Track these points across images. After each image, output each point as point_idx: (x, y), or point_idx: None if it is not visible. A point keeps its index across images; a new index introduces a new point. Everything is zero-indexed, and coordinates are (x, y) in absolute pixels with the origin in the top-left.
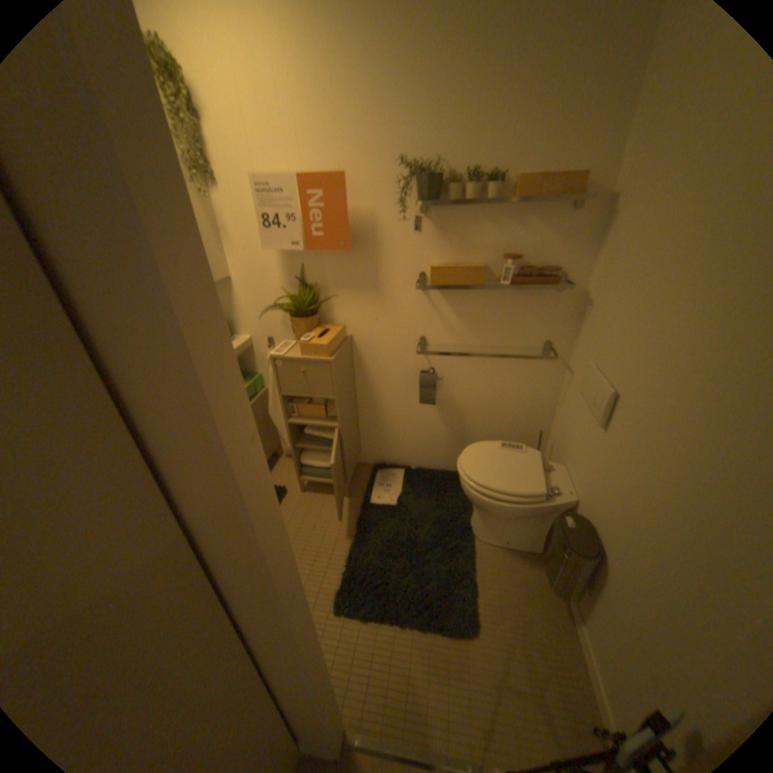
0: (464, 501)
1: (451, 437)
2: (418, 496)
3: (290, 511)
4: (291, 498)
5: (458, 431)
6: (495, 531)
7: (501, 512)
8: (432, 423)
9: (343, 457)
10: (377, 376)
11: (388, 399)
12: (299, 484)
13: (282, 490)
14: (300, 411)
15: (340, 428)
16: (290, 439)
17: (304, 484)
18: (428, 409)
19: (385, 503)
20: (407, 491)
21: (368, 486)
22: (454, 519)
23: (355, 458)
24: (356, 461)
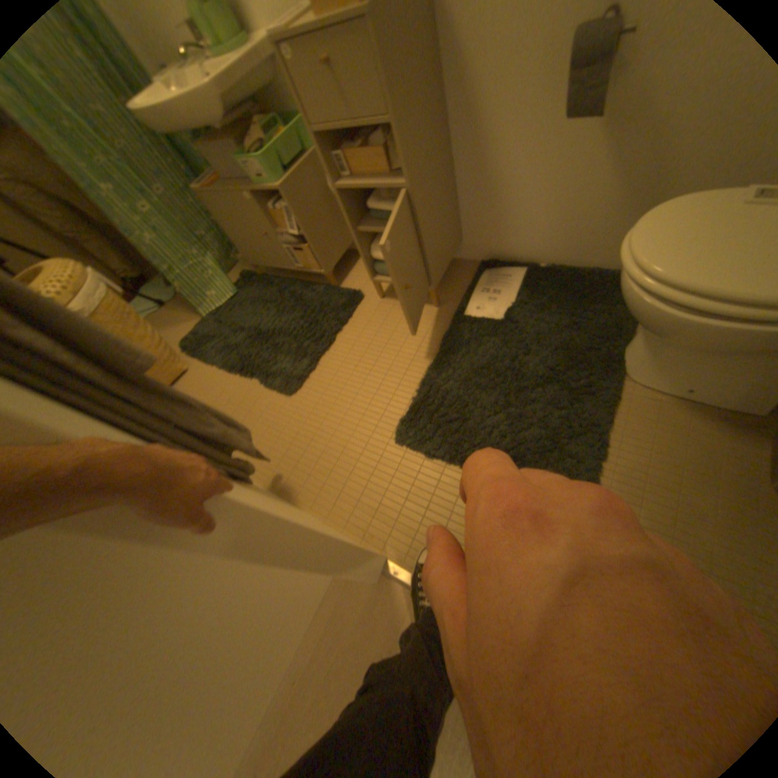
0: (622, 316)
1: (627, 198)
2: (540, 305)
3: (364, 318)
4: (366, 302)
5: (647, 182)
6: (671, 368)
7: (700, 336)
8: (591, 168)
9: (420, 239)
10: (484, 65)
11: (505, 122)
12: (374, 284)
13: (356, 292)
14: (349, 161)
15: (407, 184)
16: (344, 213)
17: (380, 285)
18: (587, 134)
19: (486, 313)
20: (524, 297)
21: (467, 290)
22: (595, 343)
23: (446, 246)
24: (451, 252)
